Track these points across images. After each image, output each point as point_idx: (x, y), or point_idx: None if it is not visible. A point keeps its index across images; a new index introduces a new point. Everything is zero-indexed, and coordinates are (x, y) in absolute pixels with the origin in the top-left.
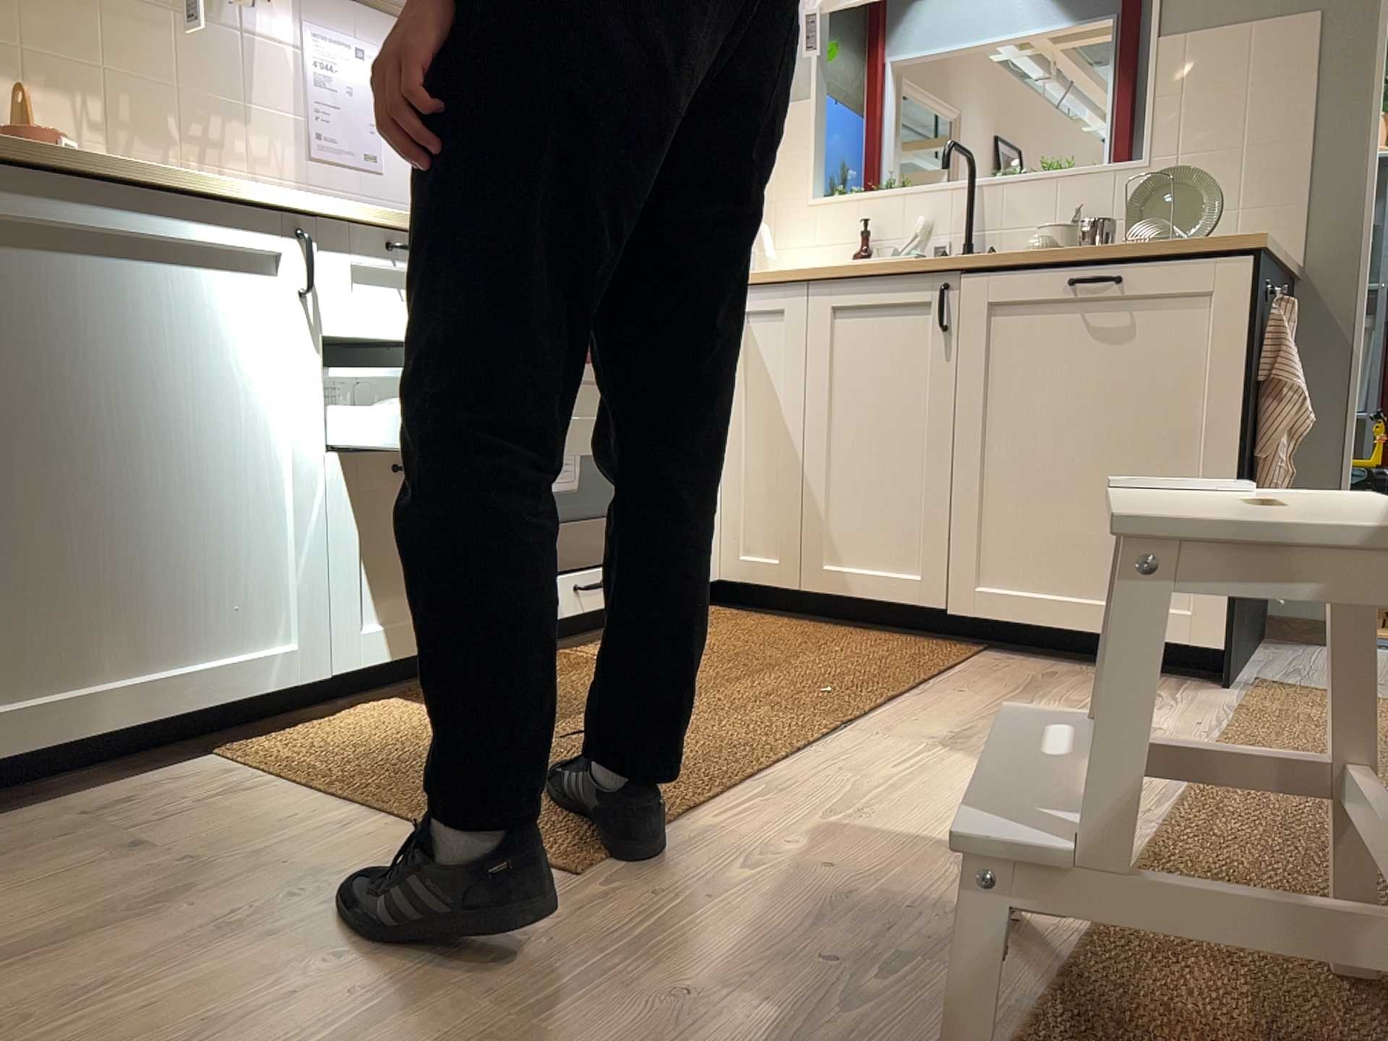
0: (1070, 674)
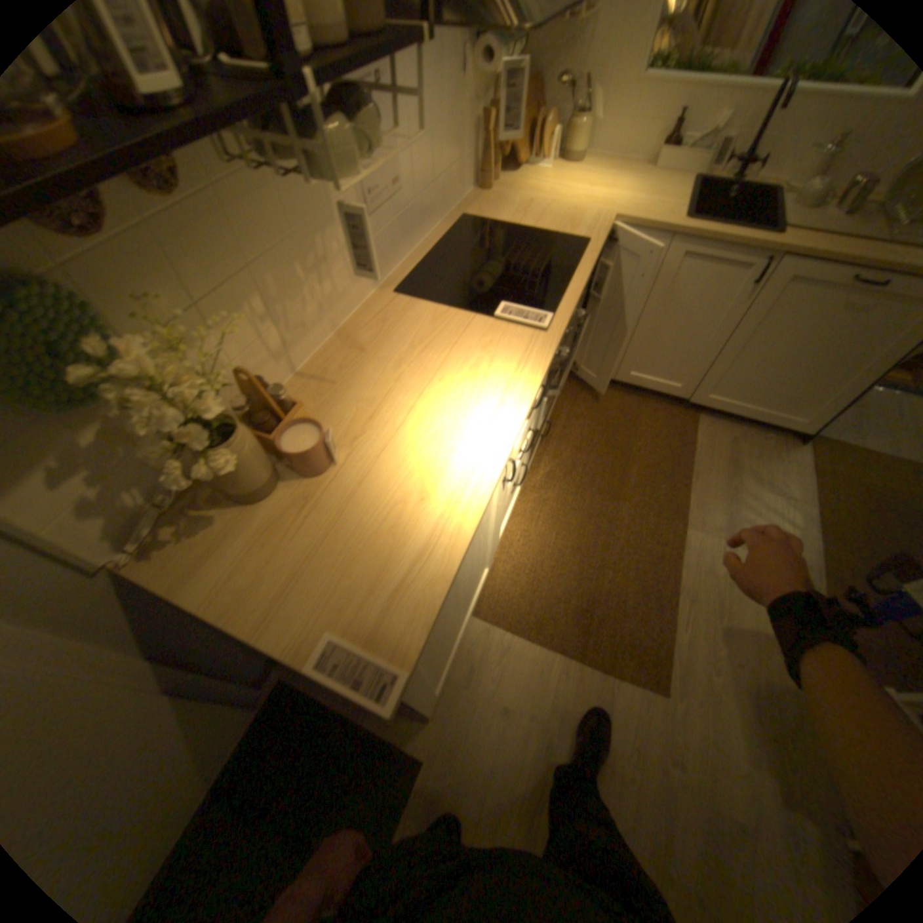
0: (744, 441)
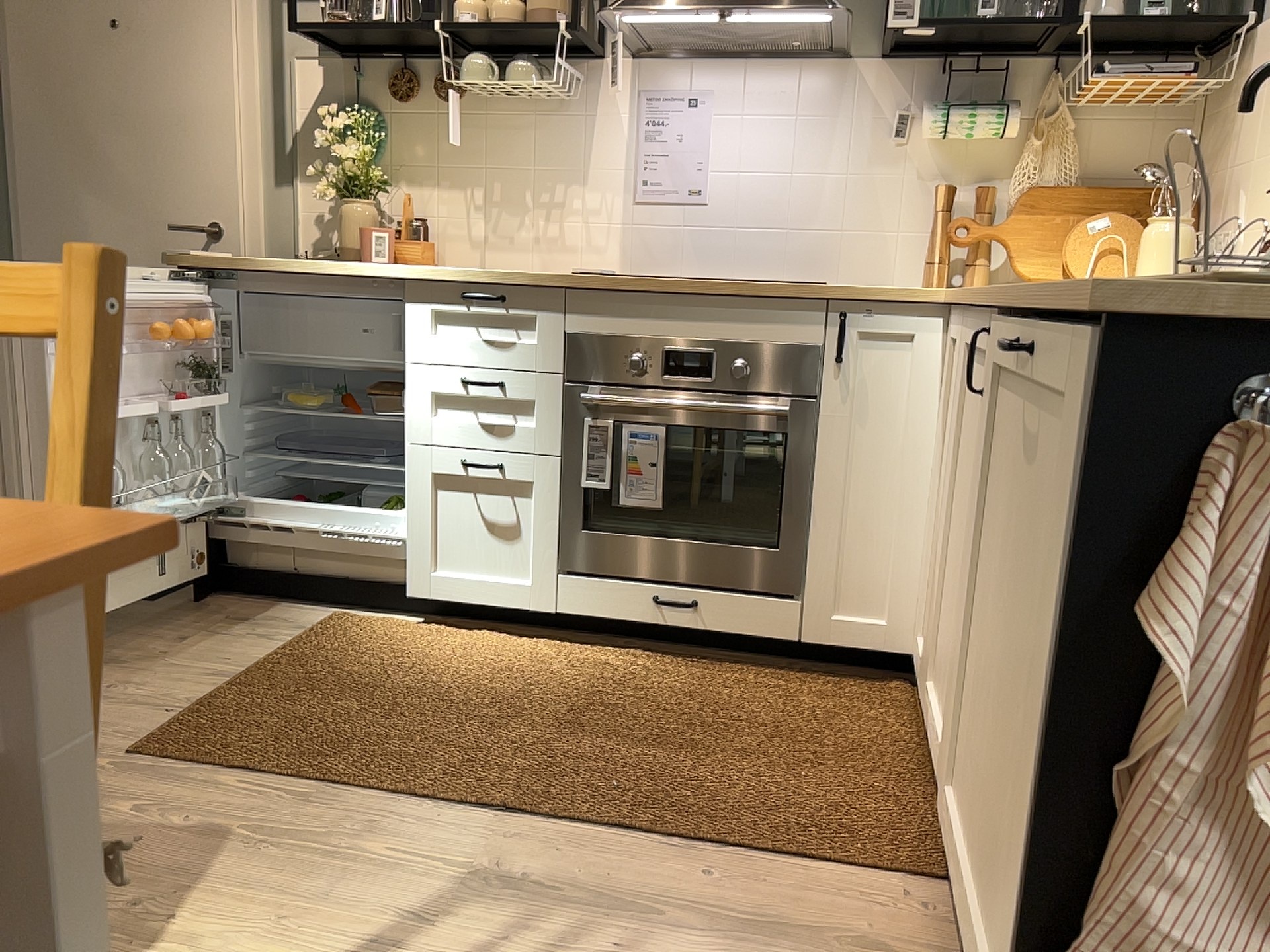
0: None
